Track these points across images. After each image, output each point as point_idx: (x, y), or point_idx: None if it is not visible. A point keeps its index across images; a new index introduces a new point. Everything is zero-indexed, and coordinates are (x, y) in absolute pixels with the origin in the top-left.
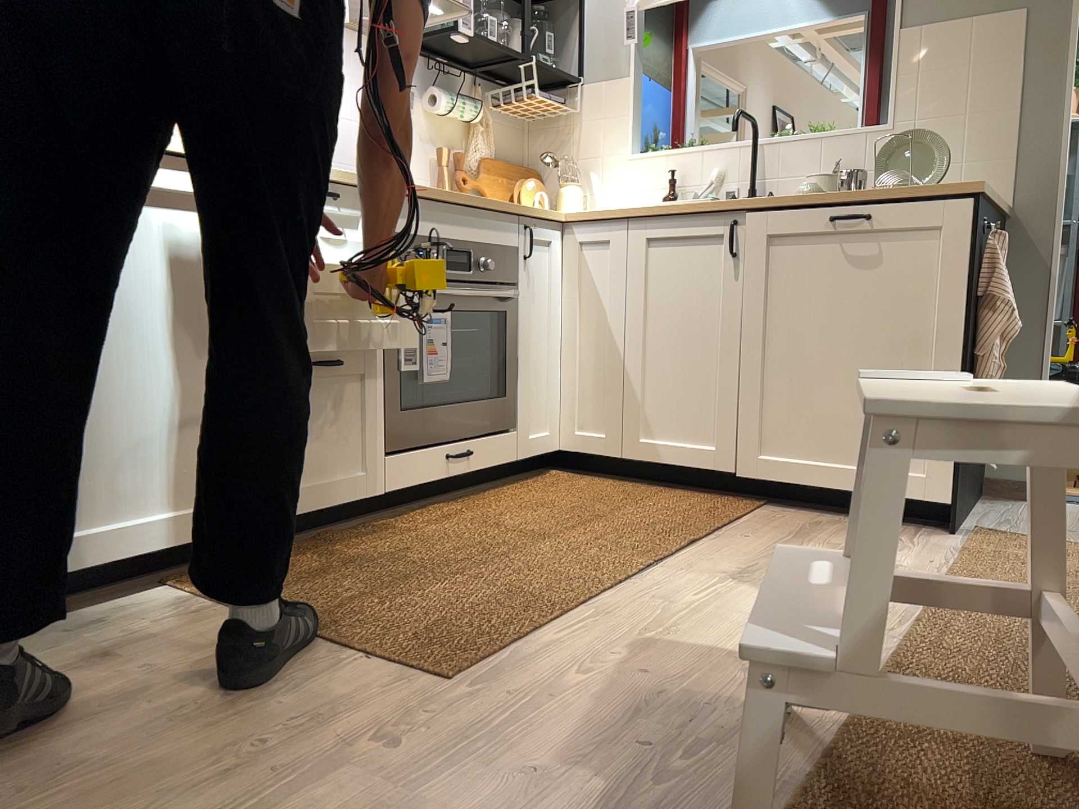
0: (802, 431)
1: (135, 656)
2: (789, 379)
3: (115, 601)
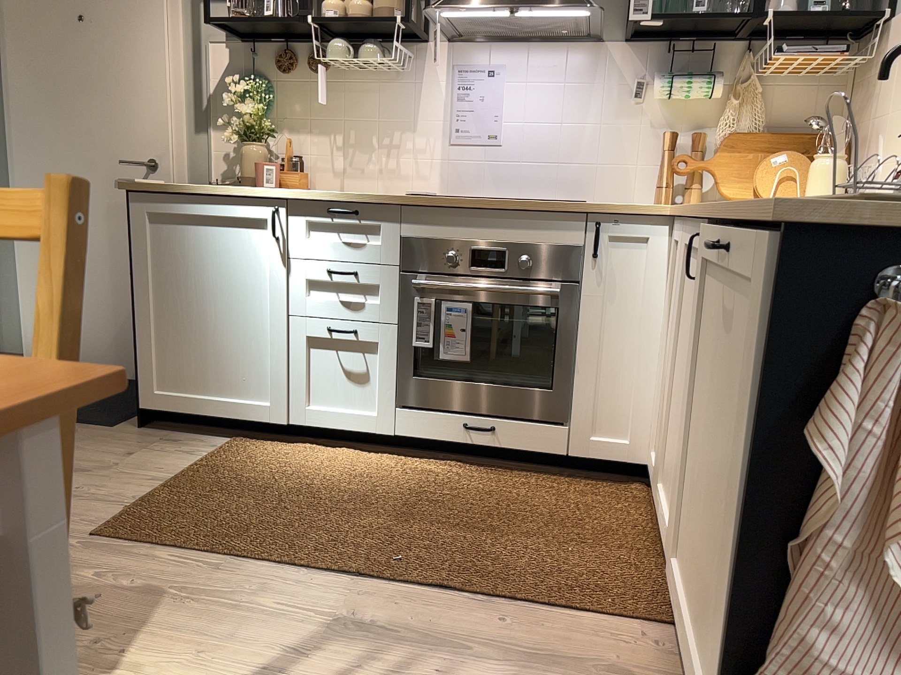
0: (695, 559)
1: (129, 460)
2: (699, 480)
3: (205, 436)
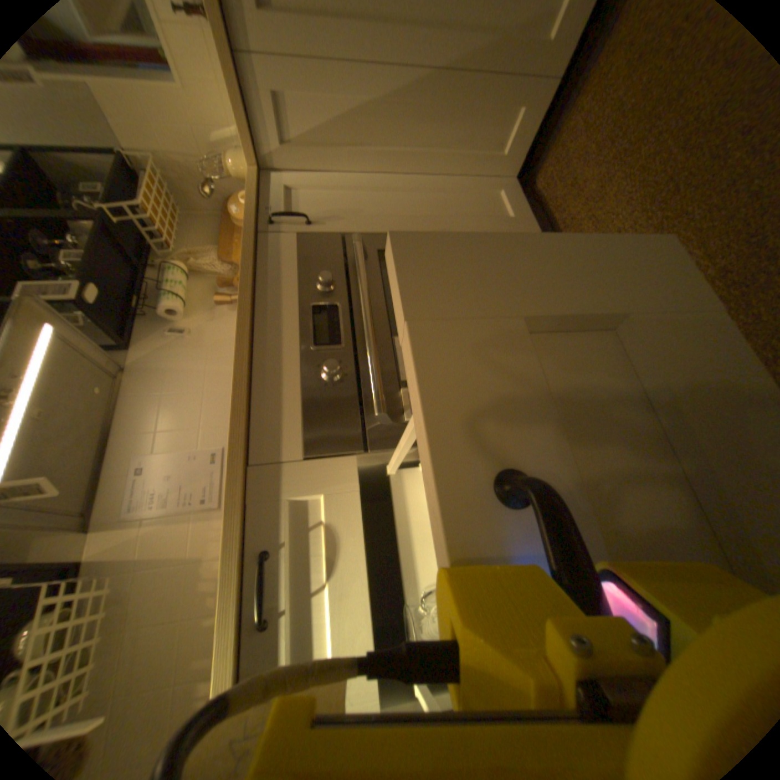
0: None
1: None
2: None
3: None
